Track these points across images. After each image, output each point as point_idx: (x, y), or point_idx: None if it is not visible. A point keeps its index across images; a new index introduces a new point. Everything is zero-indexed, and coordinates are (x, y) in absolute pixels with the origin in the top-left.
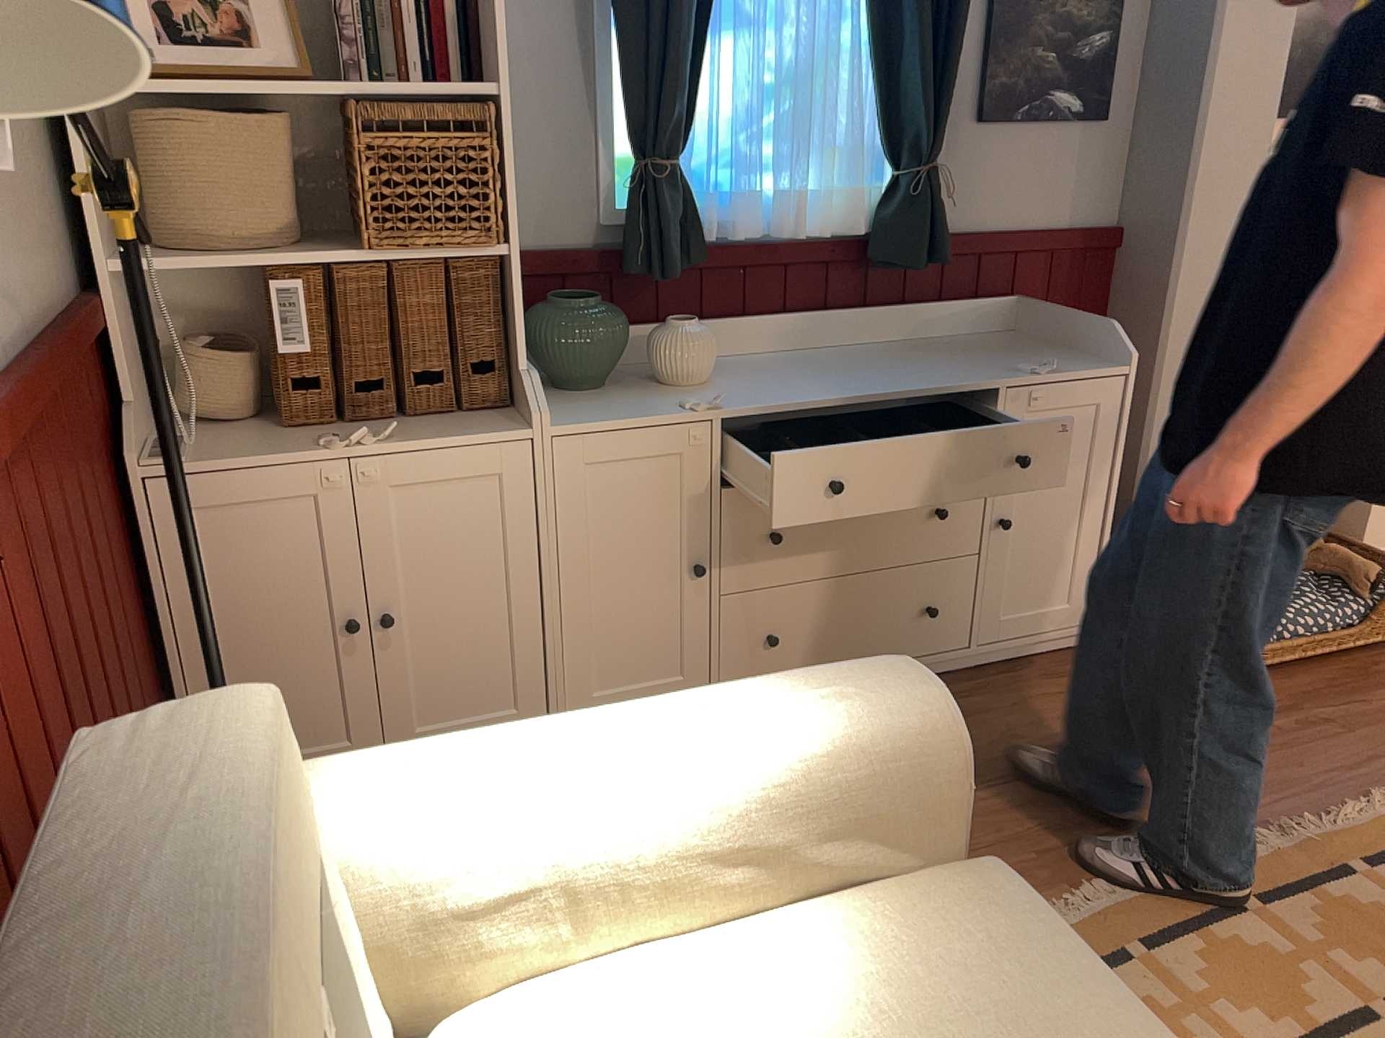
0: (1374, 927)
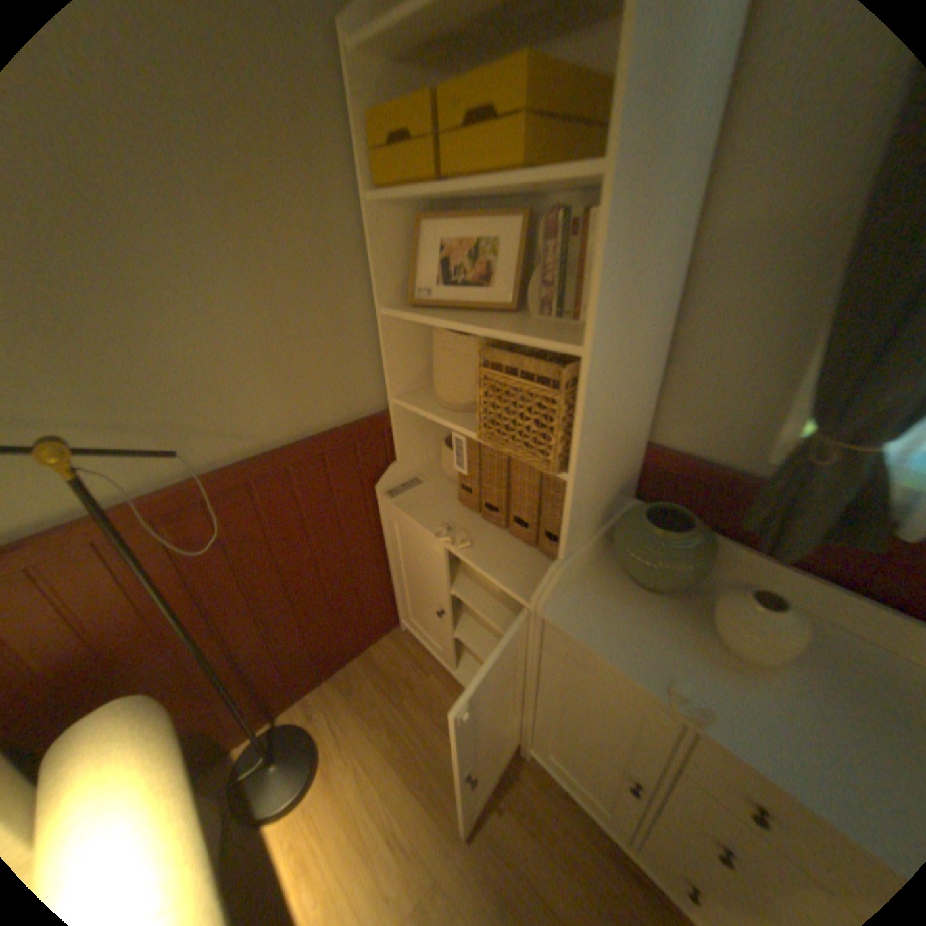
0: None
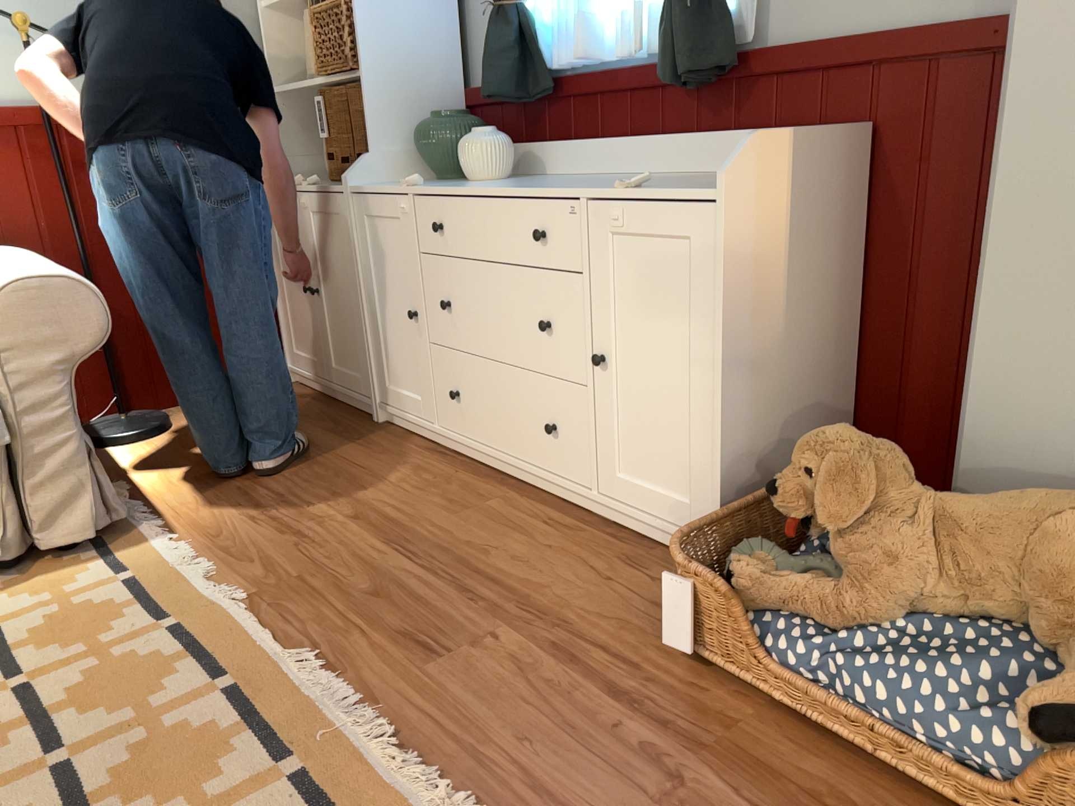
0: (182, 767)
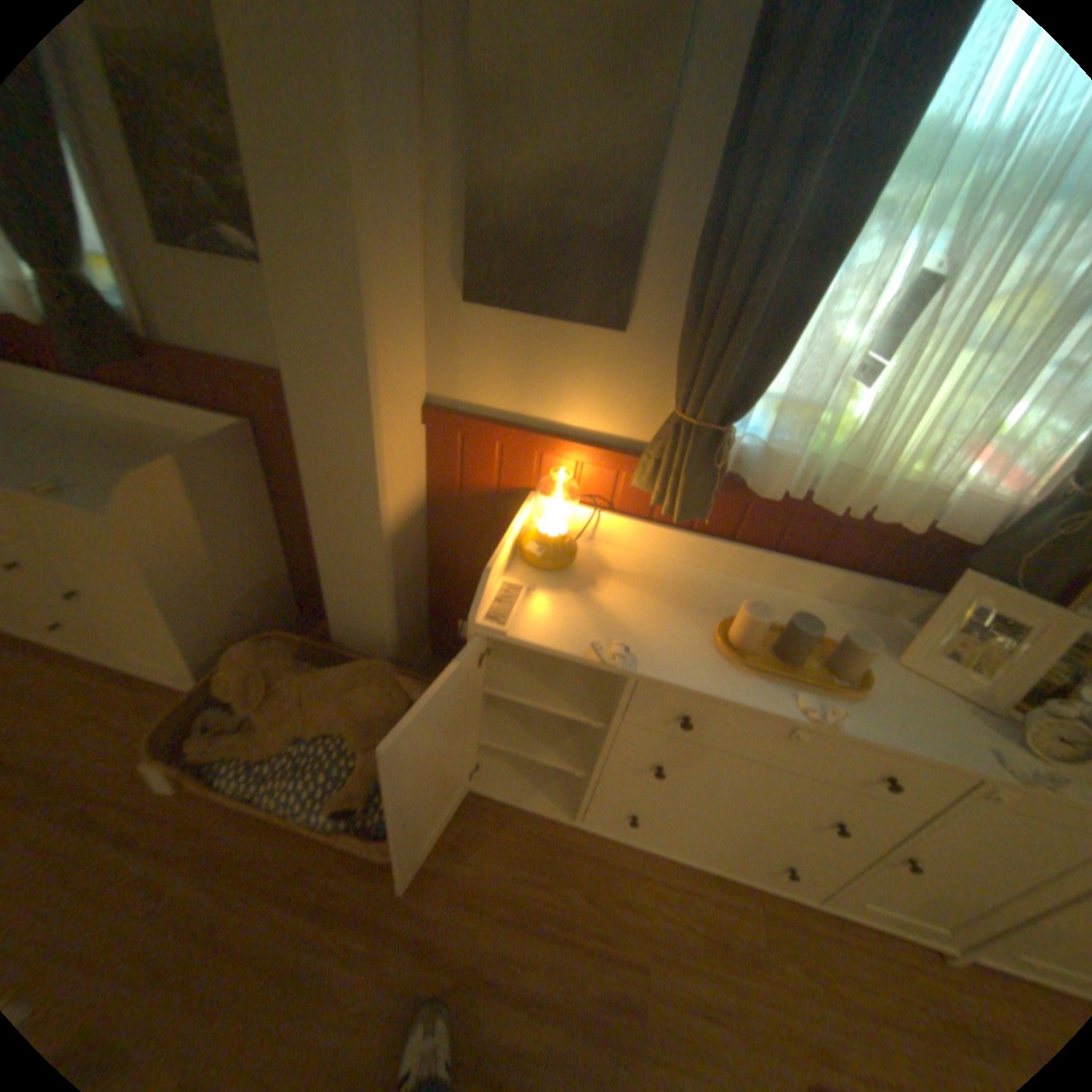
0: None
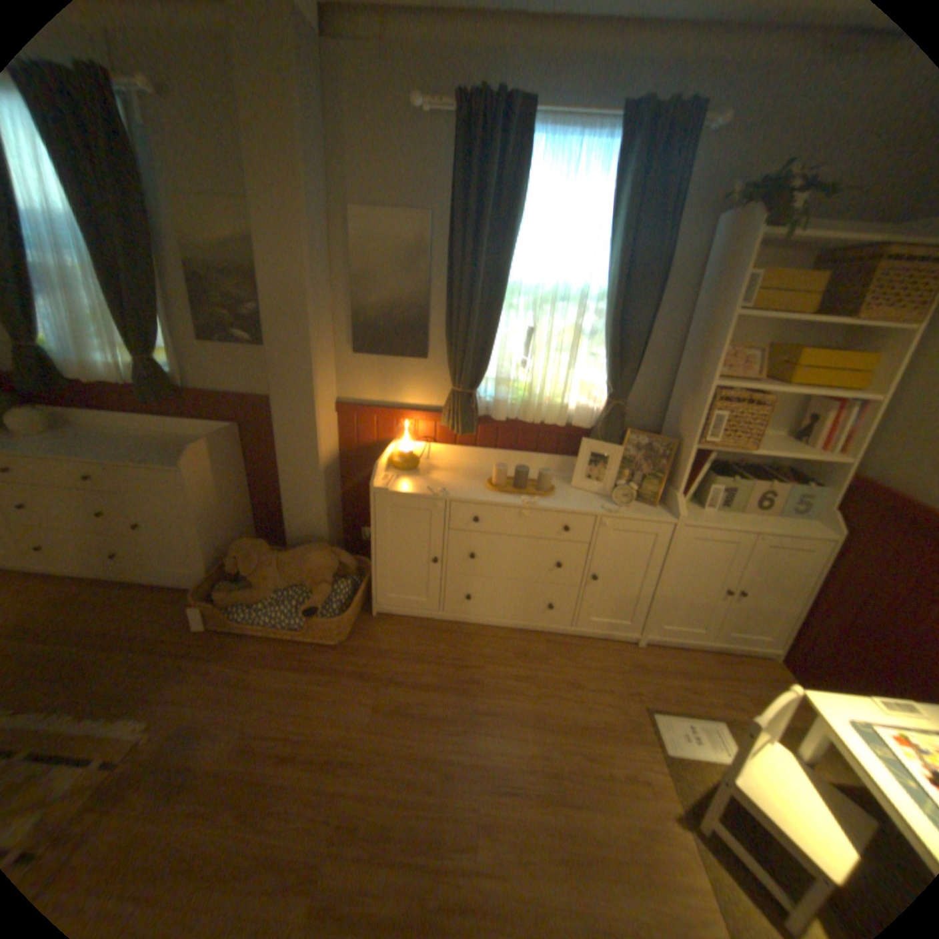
0: None
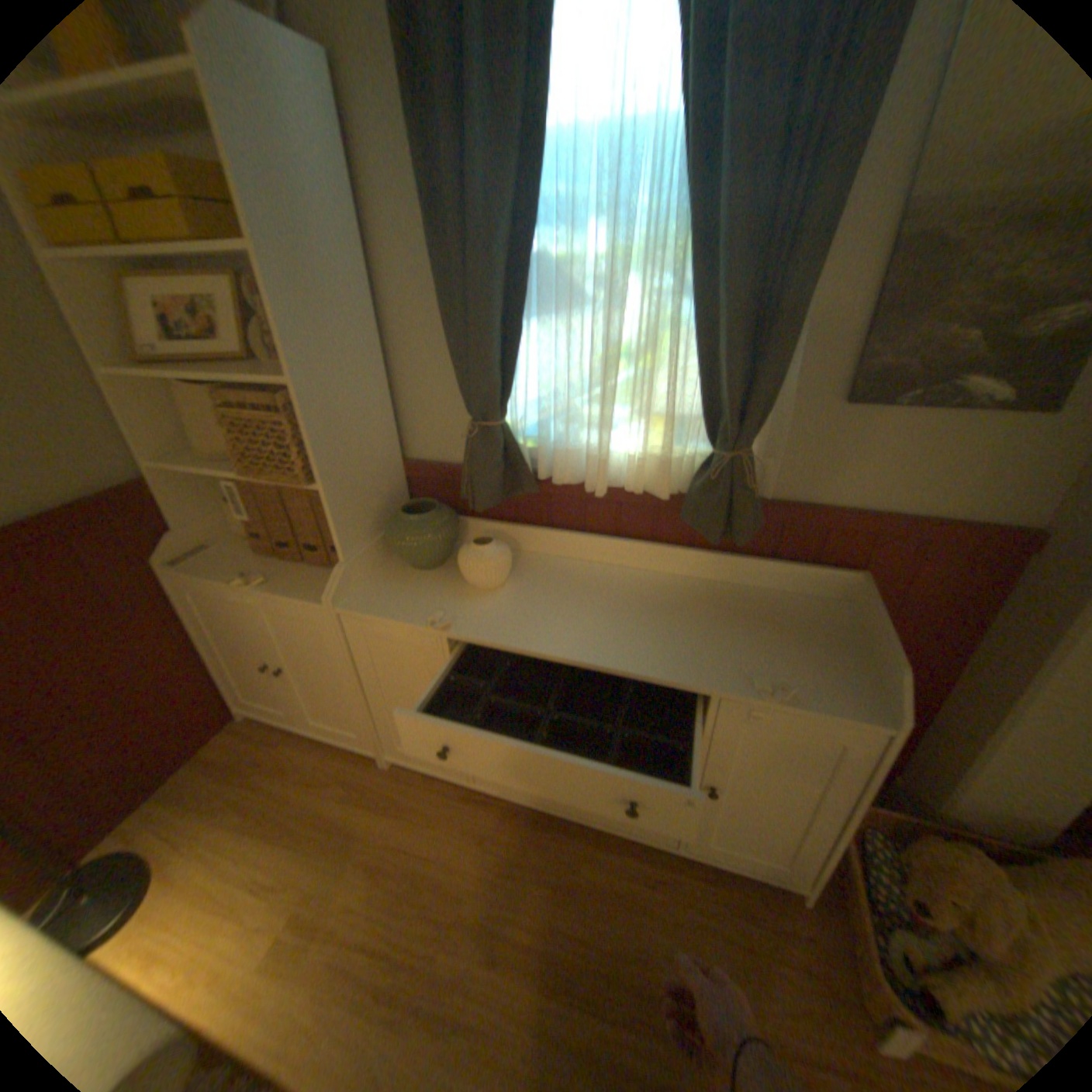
0: None
